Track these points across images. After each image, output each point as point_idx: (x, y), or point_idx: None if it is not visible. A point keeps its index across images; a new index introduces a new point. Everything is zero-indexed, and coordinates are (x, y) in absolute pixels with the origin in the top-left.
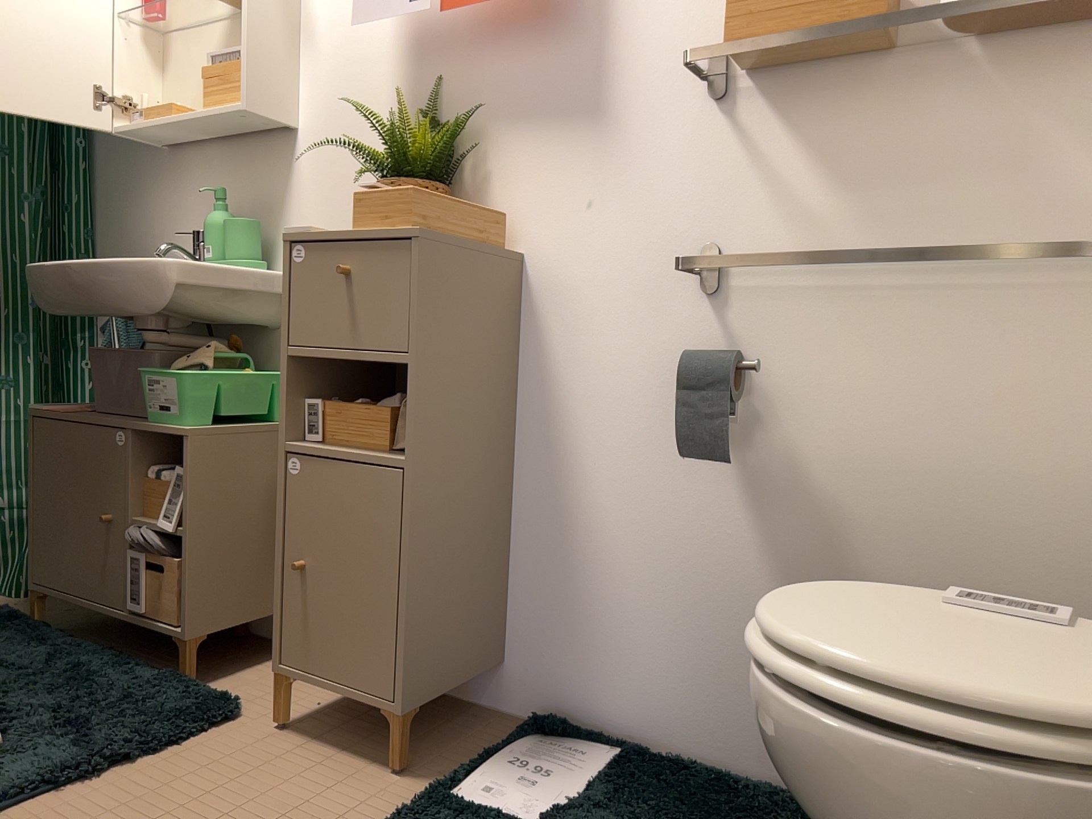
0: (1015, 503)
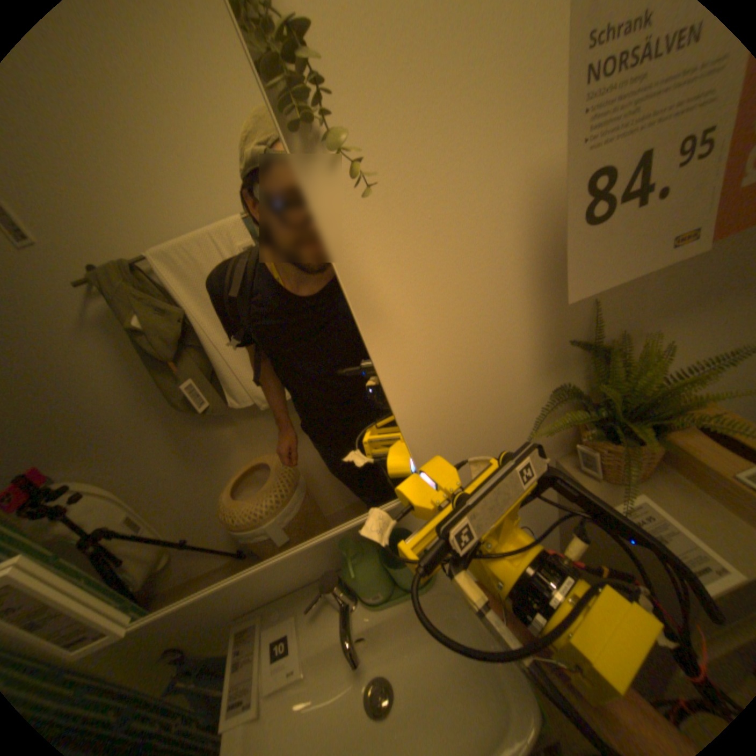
0: None
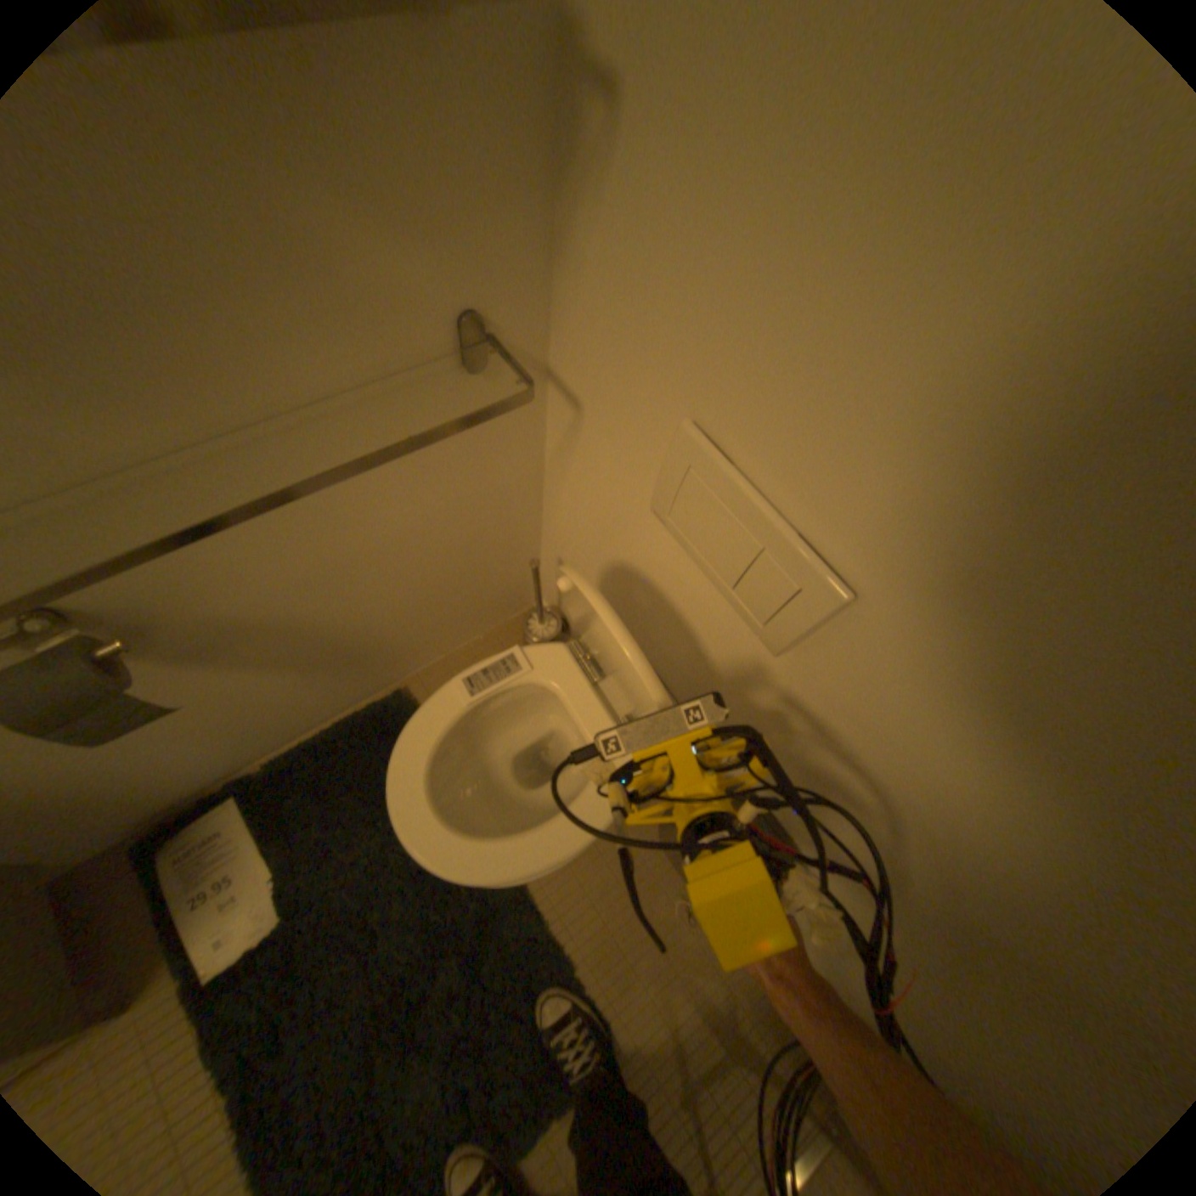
0: (424, 539)
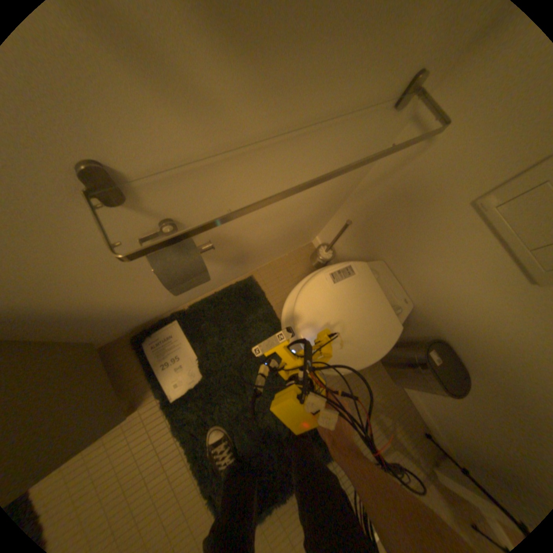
0: (308, 203)
